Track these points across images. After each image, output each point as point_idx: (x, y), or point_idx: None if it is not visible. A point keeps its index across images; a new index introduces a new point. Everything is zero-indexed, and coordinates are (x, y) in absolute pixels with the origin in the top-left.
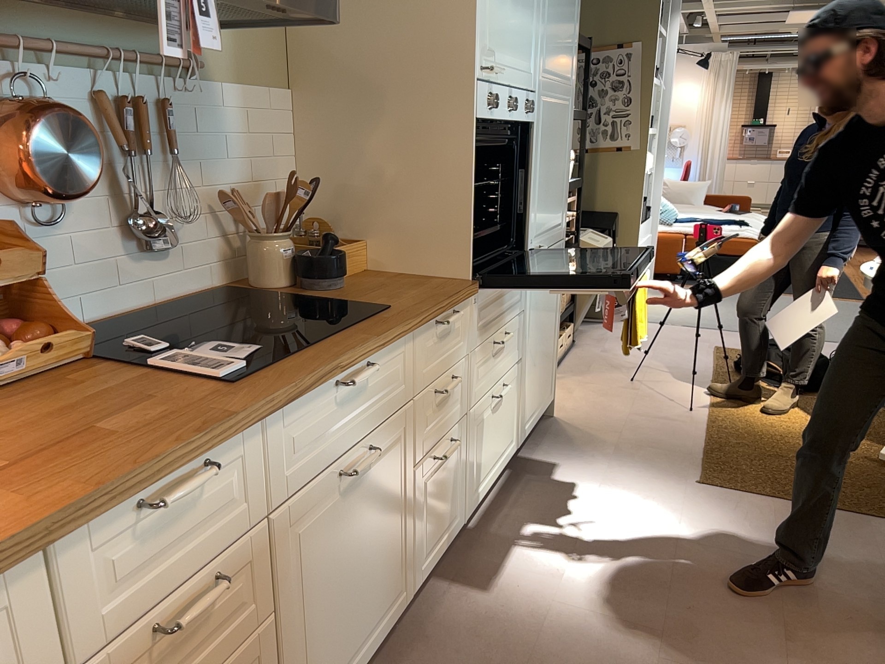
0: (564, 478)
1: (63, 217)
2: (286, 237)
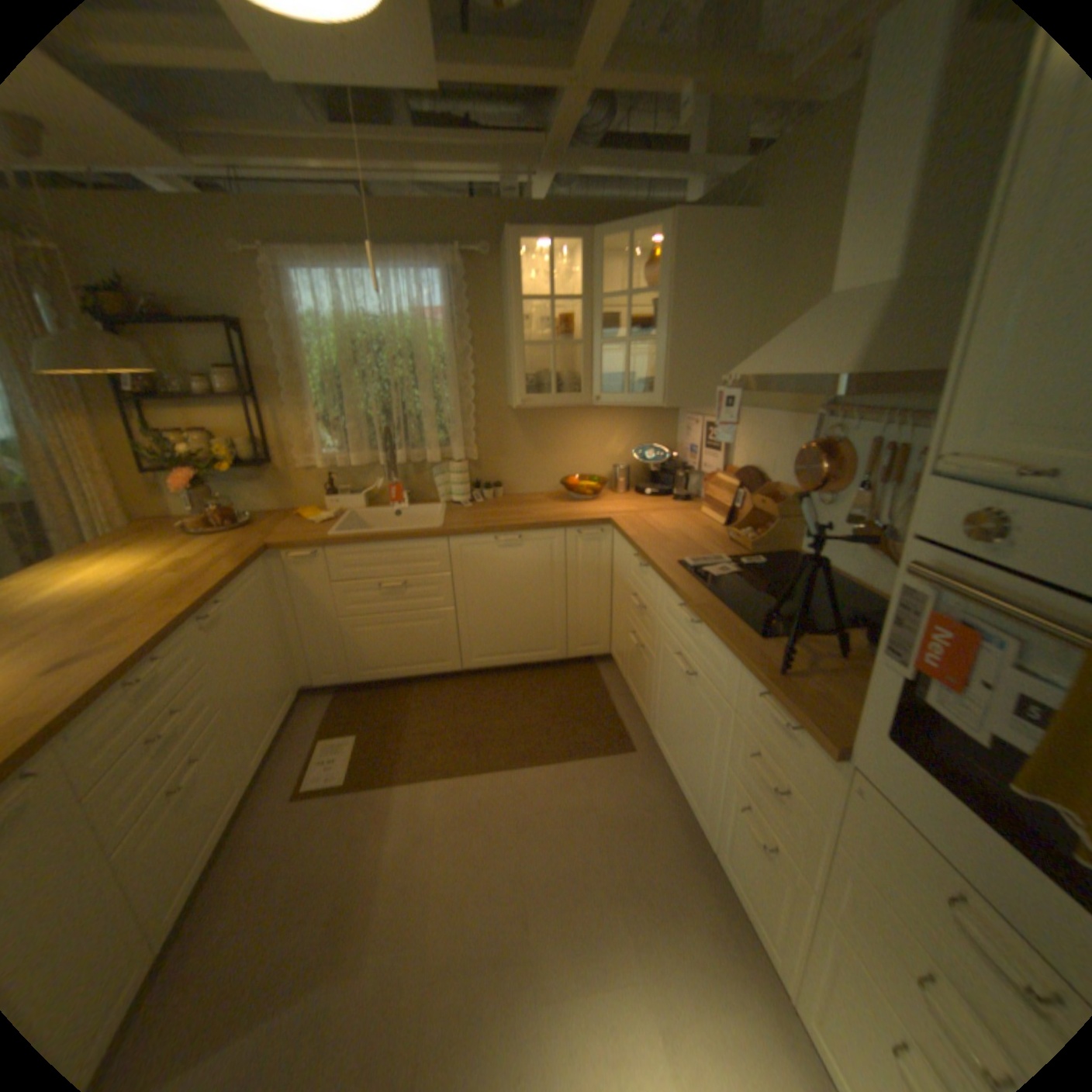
0: None
1: (838, 505)
2: None
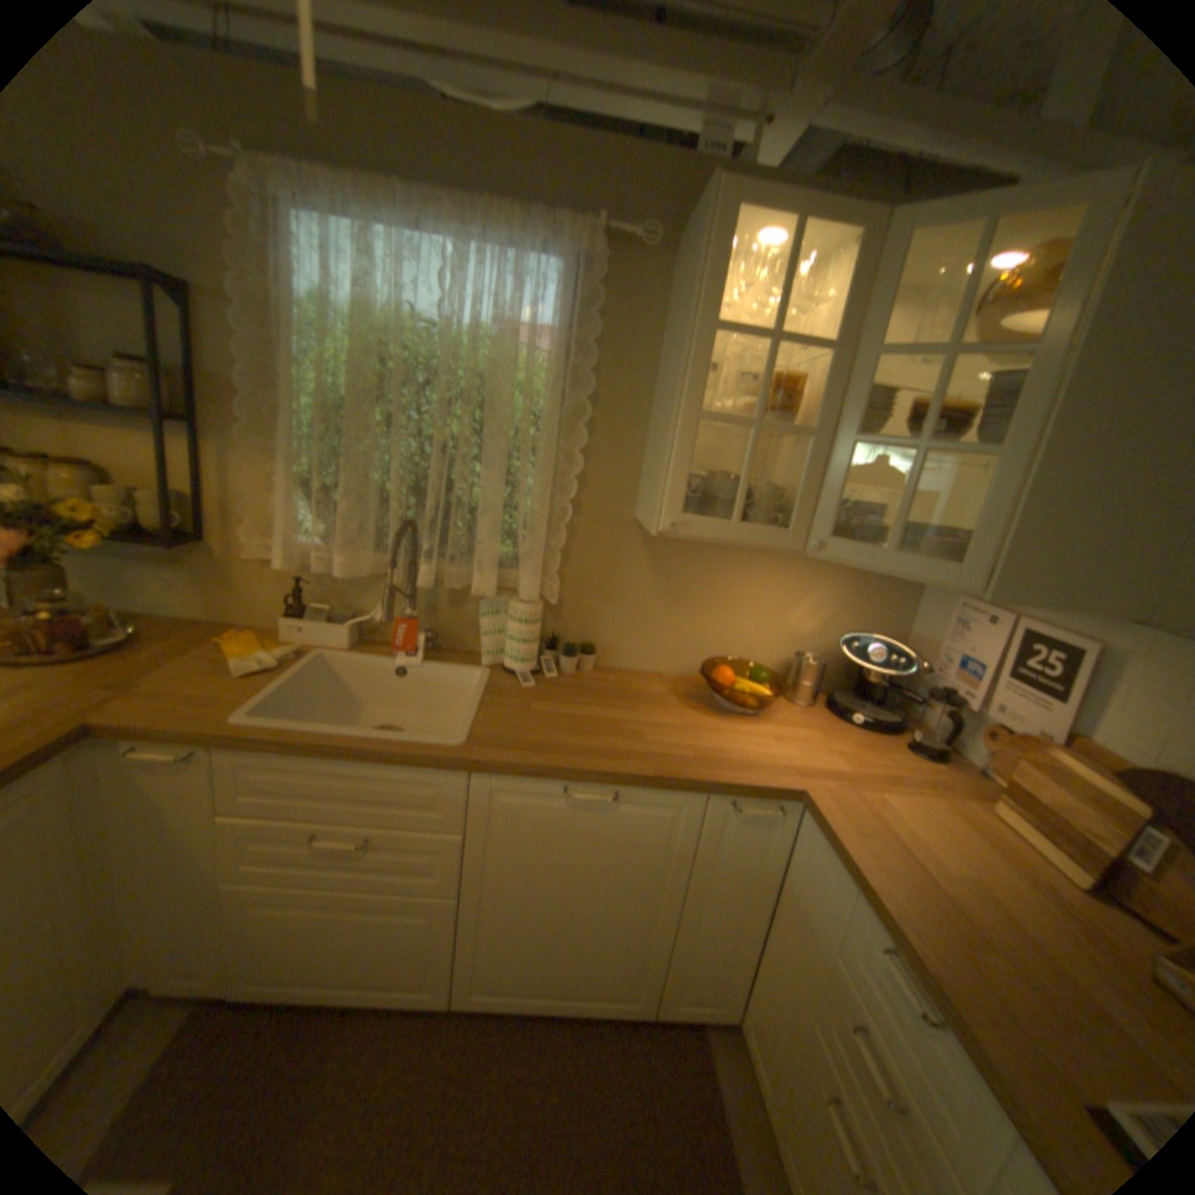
0: None
1: None
2: None
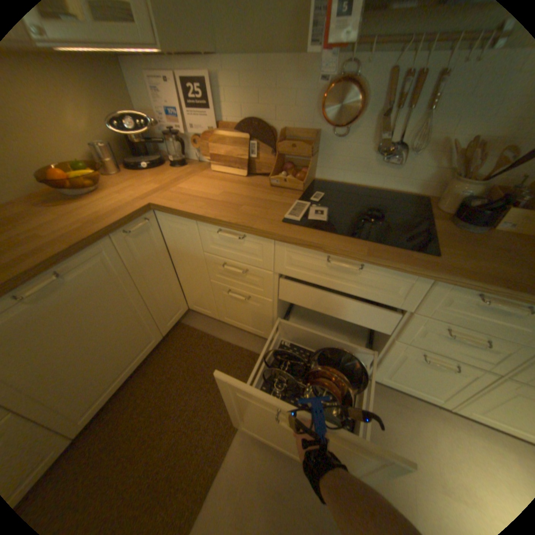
0: None
1: (350, 133)
2: (477, 183)
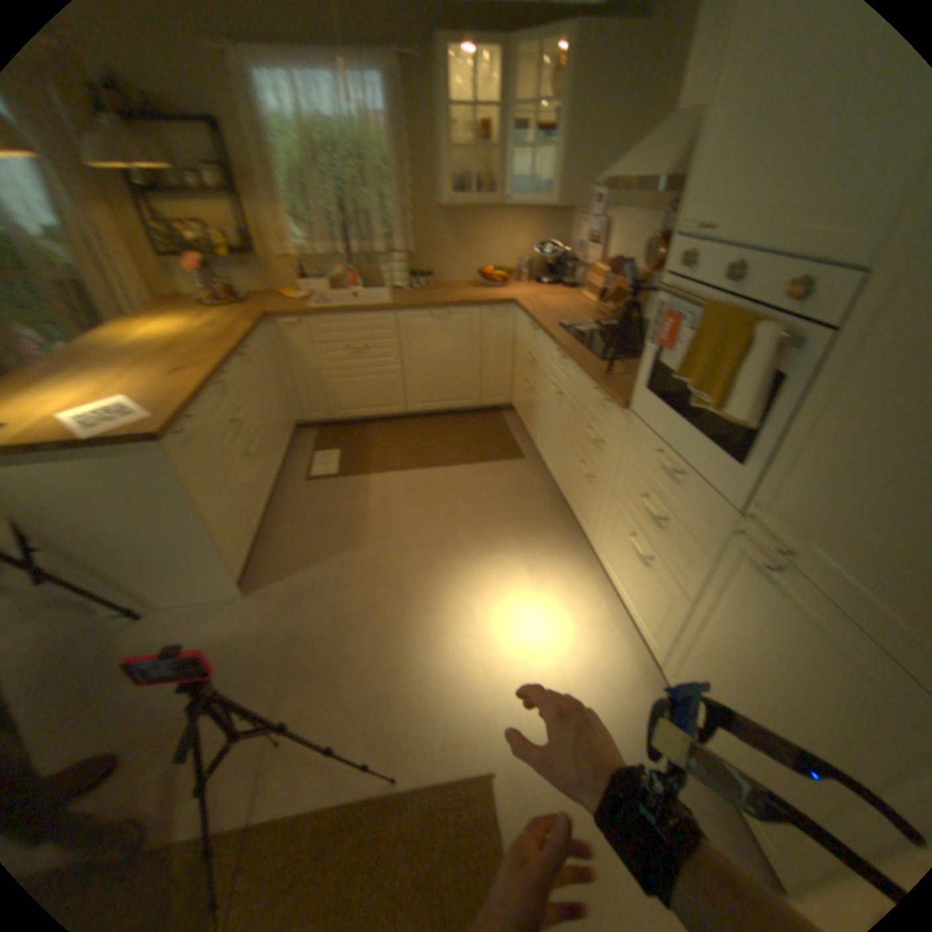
0: (606, 696)
1: None
2: None
